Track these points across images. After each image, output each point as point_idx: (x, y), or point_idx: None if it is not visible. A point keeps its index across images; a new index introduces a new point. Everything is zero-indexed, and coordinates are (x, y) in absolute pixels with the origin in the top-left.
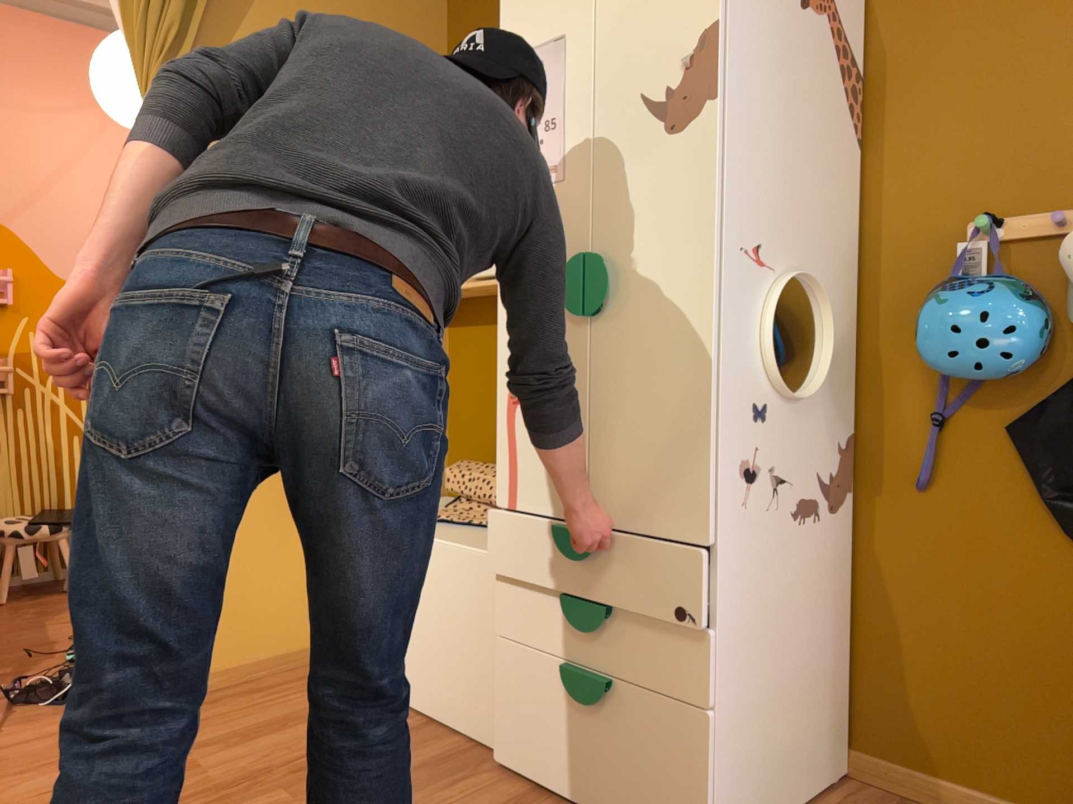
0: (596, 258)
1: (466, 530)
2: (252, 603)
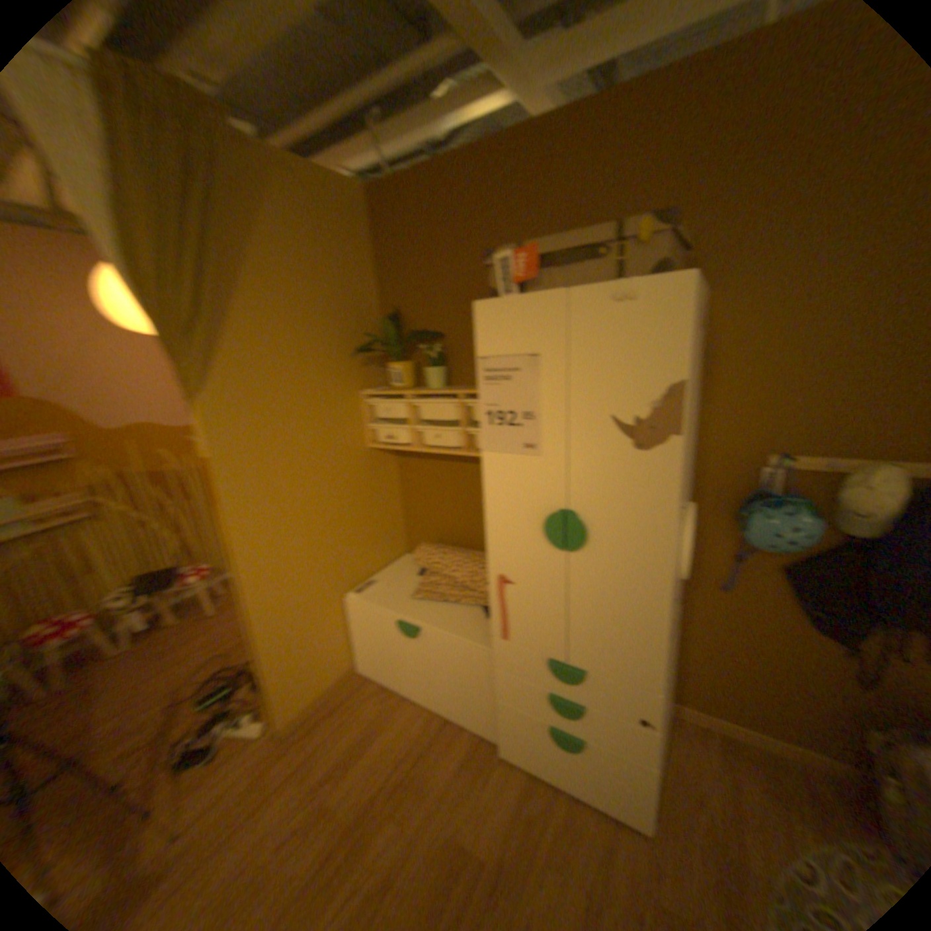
0: (573, 518)
1: (446, 609)
2: (314, 663)
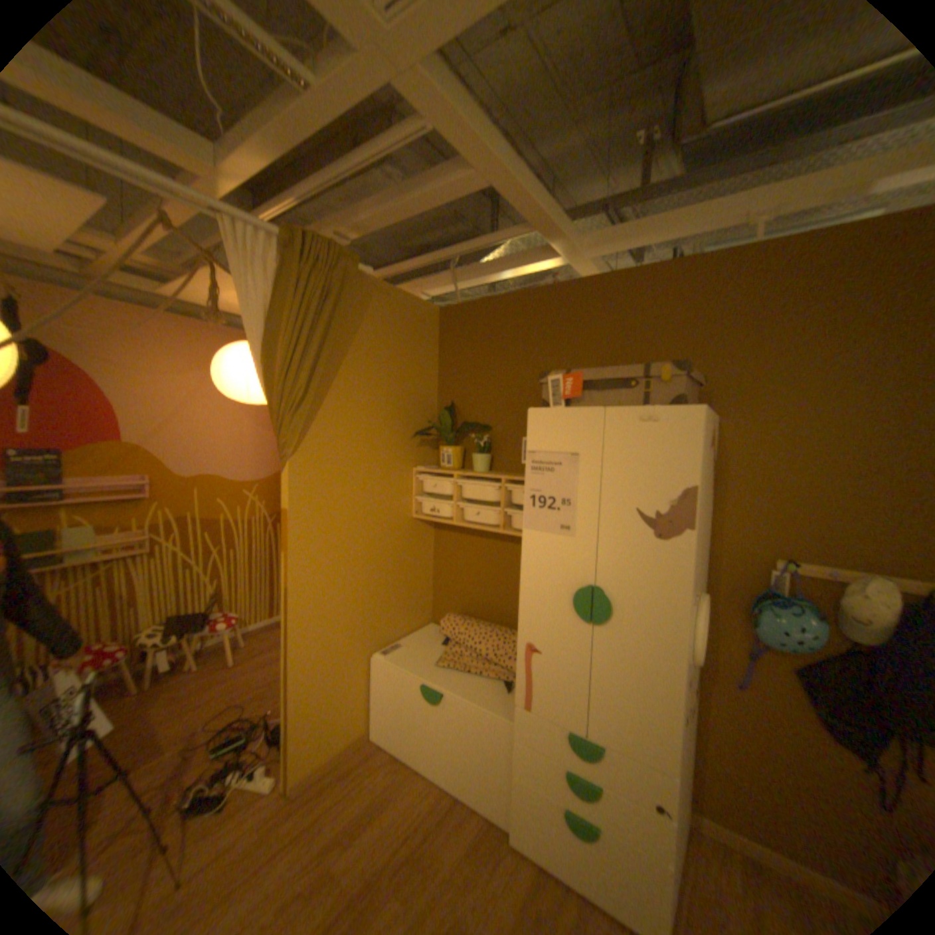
0: (601, 594)
1: (470, 679)
2: (336, 720)
